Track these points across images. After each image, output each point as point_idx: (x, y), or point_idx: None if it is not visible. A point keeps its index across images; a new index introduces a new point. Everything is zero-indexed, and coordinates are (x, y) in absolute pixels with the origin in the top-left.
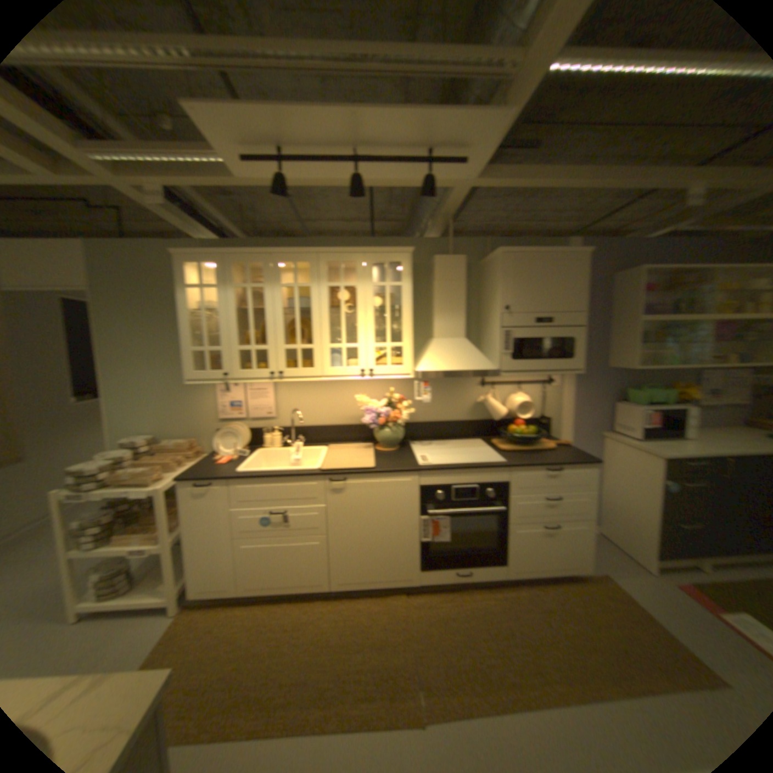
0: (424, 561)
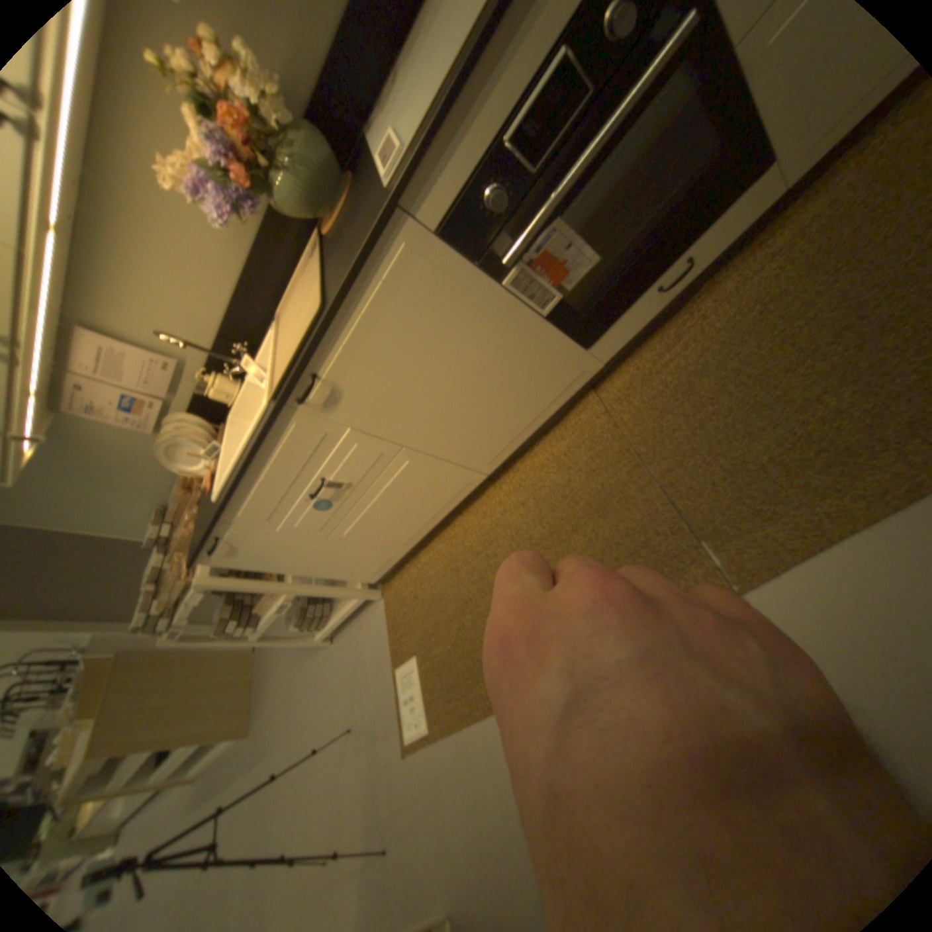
0: (583, 330)
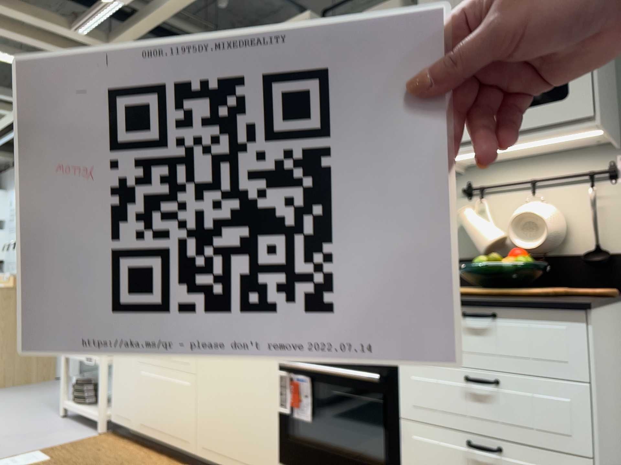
0: (284, 448)
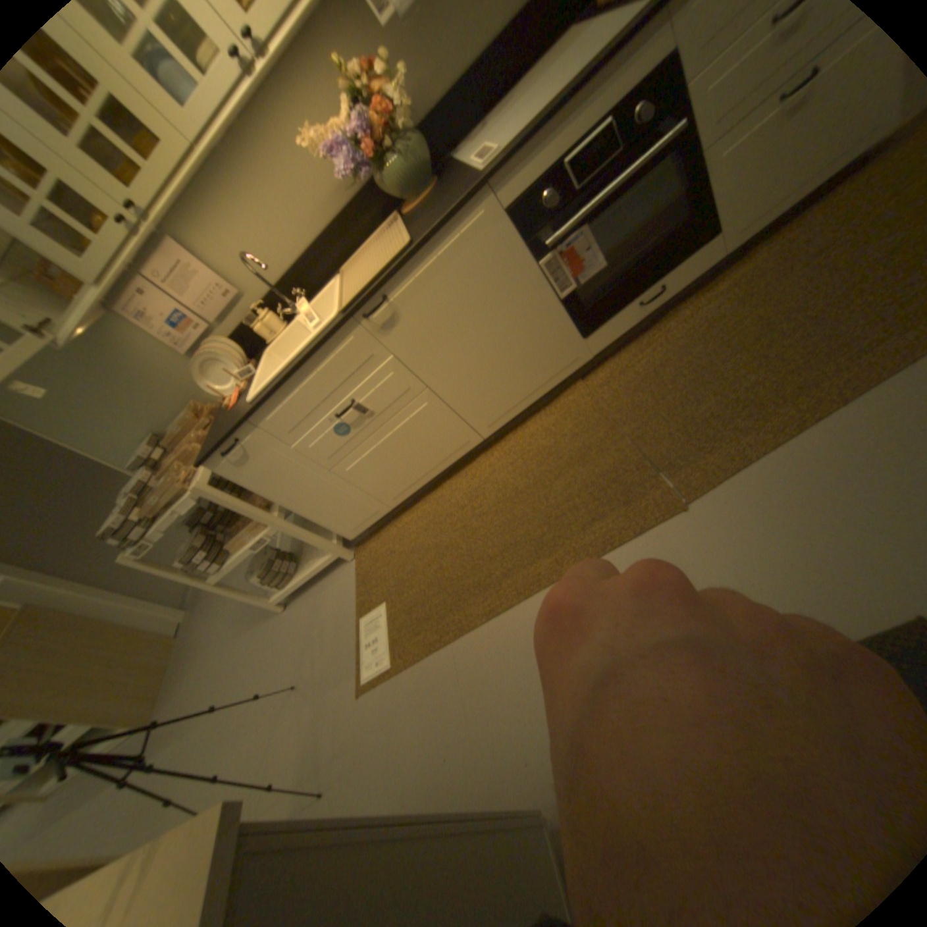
0: (584, 320)
